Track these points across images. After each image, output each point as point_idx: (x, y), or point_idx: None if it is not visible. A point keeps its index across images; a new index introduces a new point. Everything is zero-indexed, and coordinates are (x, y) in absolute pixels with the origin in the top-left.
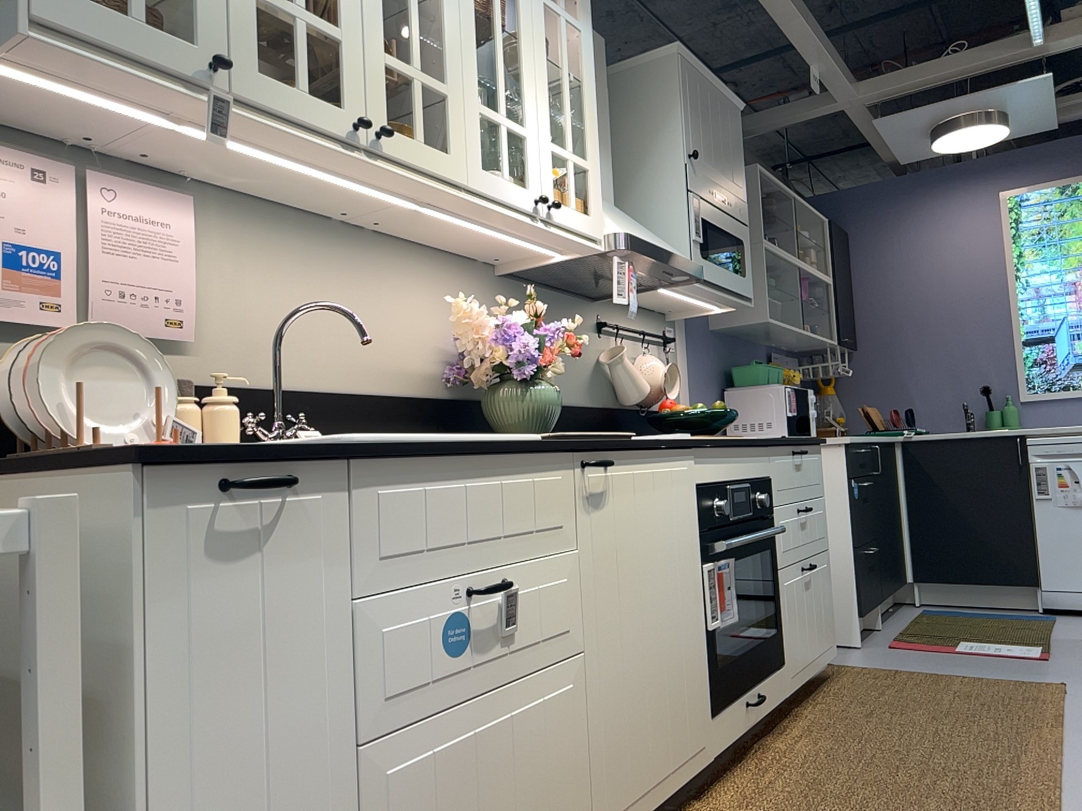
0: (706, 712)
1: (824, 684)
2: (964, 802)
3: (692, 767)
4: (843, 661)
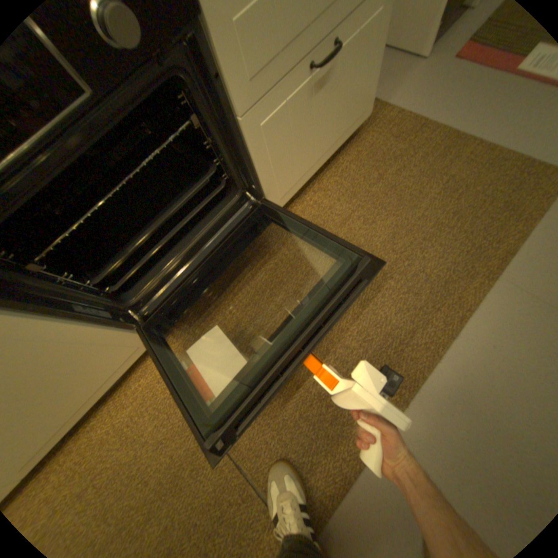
0: (122, 342)
1: (343, 149)
2: (318, 404)
3: (122, 368)
4: (390, 92)
